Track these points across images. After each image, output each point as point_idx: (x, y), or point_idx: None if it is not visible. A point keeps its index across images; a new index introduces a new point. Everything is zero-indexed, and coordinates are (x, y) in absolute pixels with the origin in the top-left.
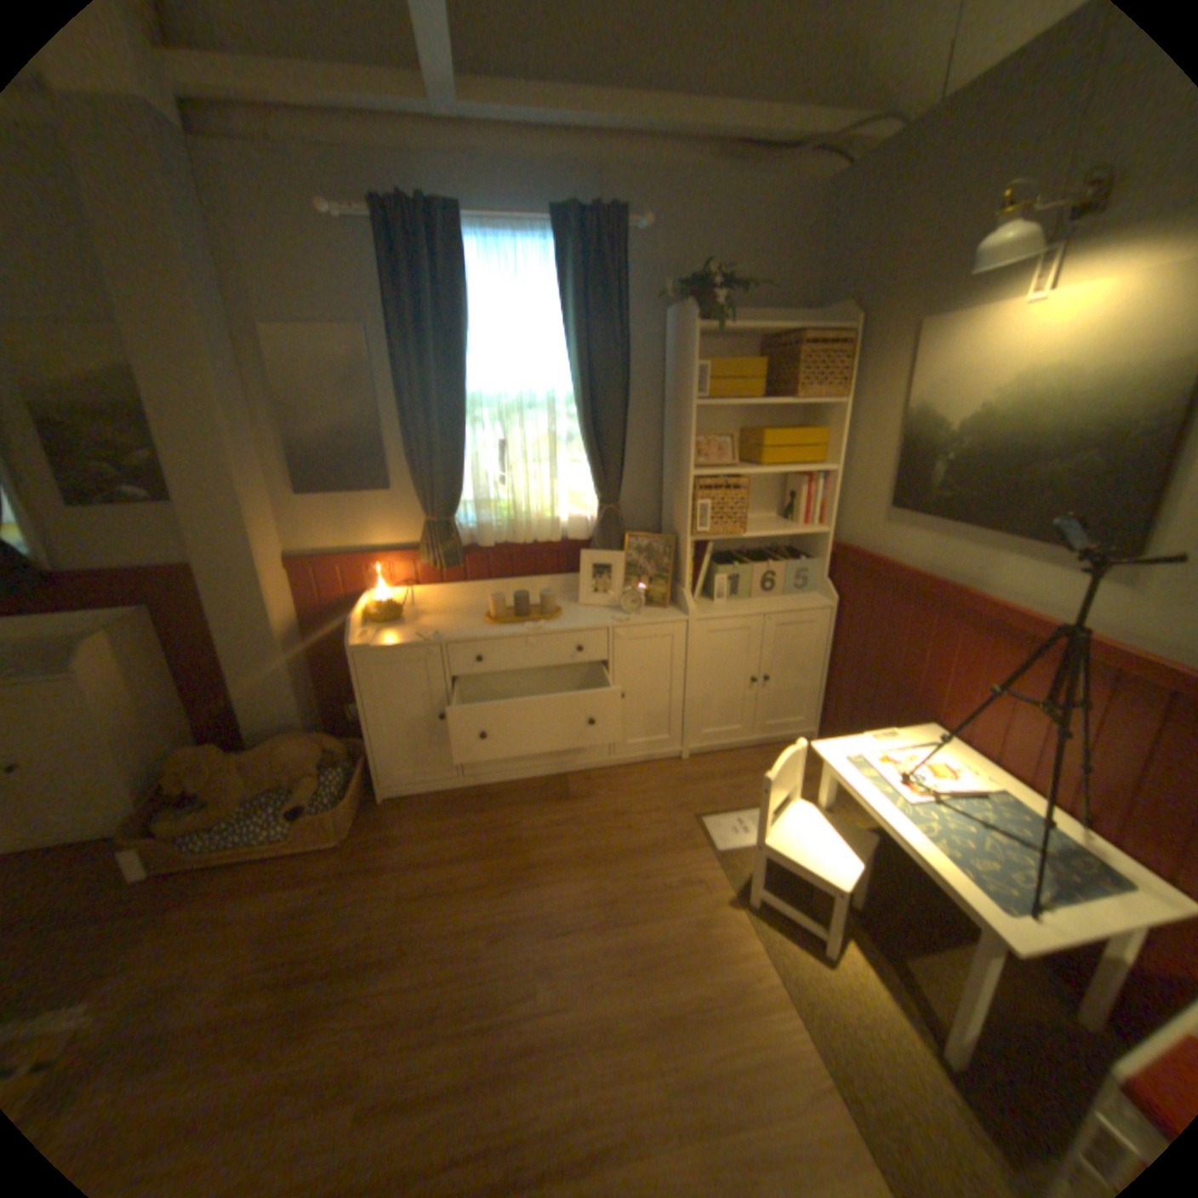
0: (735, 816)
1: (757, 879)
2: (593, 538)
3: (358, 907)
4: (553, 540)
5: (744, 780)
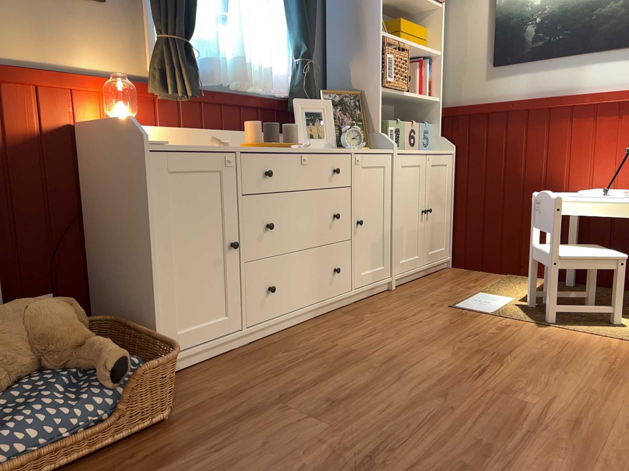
0: (469, 299)
1: (553, 292)
2: (292, 93)
3: (278, 439)
4: (268, 86)
5: (443, 287)
